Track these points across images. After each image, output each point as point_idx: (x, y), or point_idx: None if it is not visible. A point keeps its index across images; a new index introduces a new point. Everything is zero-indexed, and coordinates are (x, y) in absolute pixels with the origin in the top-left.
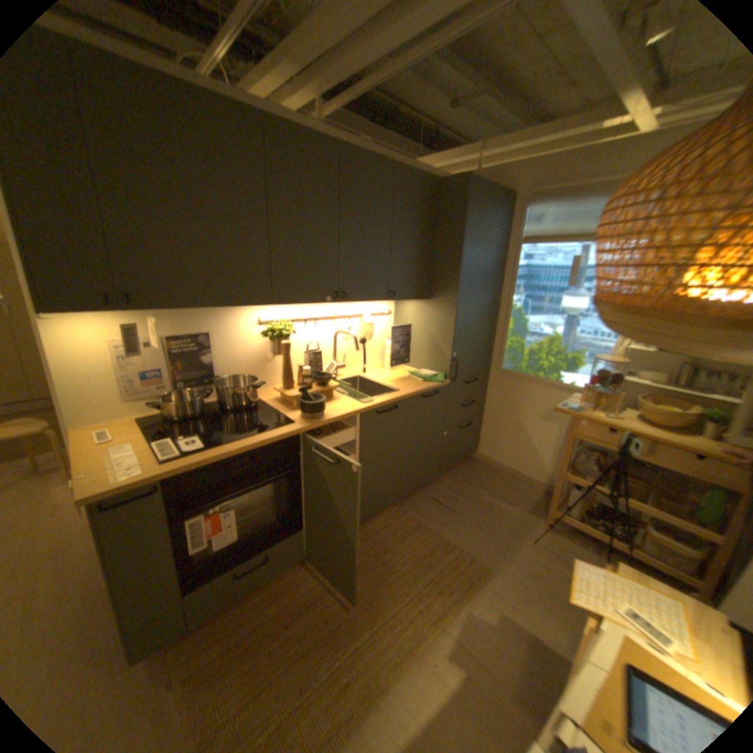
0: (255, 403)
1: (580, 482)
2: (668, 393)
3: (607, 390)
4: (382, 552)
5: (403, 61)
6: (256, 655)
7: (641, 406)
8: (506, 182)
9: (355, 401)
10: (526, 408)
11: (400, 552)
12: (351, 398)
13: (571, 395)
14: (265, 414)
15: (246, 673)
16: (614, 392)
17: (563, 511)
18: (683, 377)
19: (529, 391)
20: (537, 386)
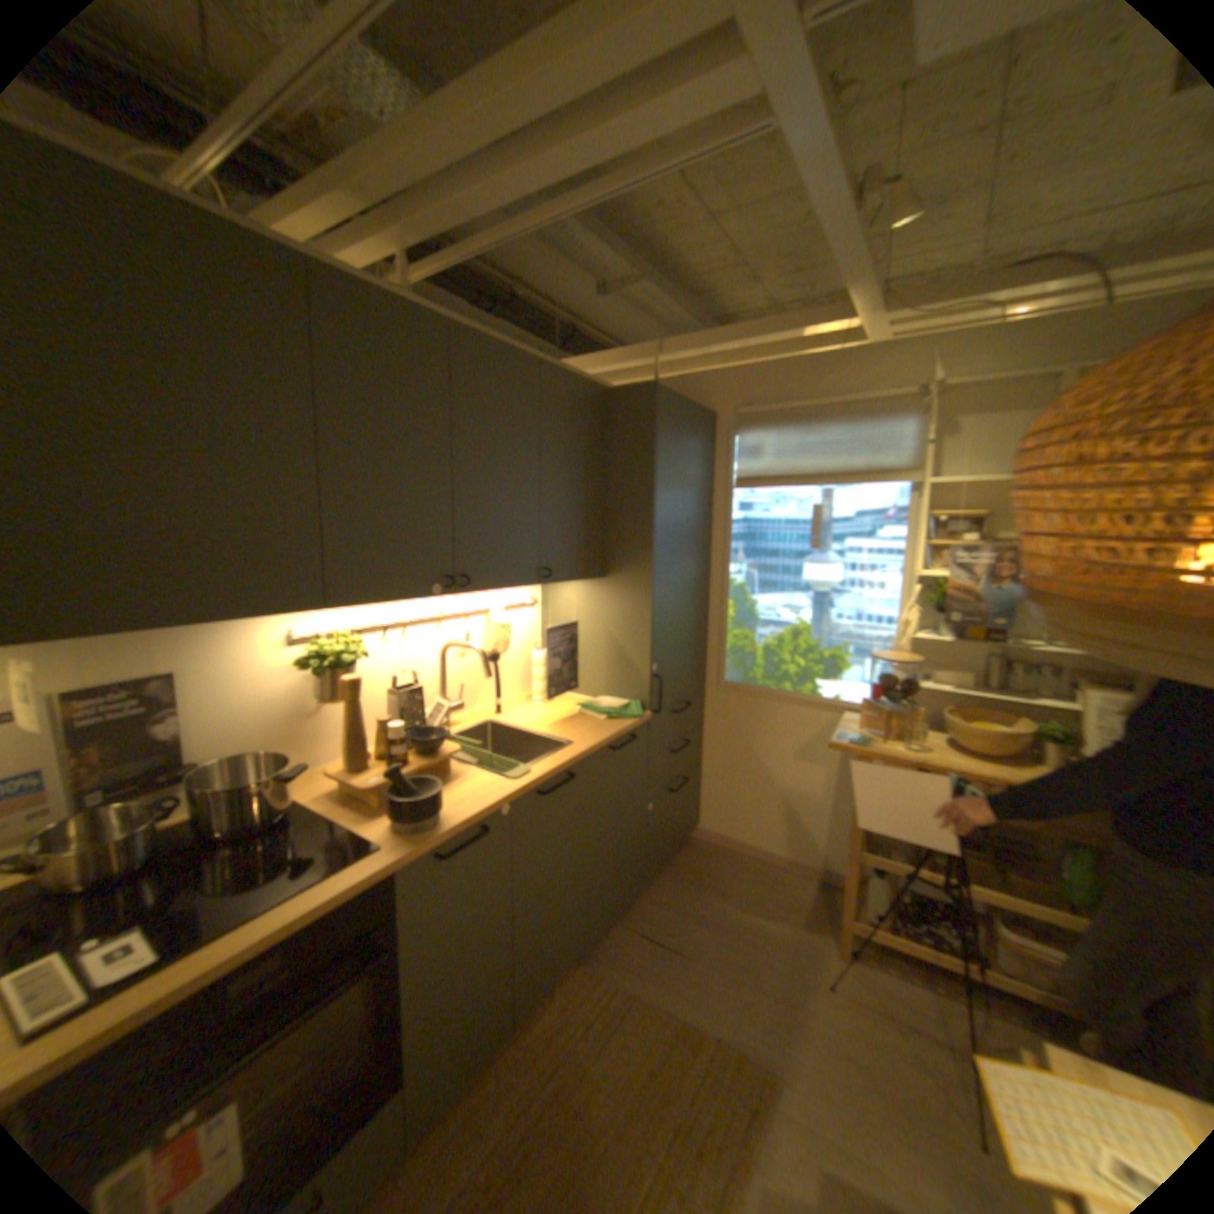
0: (285, 810)
1: (886, 866)
2: (975, 702)
3: (899, 707)
4: (572, 1087)
5: (553, 210)
6: None
7: (943, 724)
8: (701, 398)
9: (496, 777)
10: (771, 742)
11: (606, 1075)
12: (487, 771)
13: (838, 716)
14: (310, 838)
15: None
16: (909, 709)
17: (863, 919)
18: (994, 677)
19: (773, 714)
20: (784, 706)
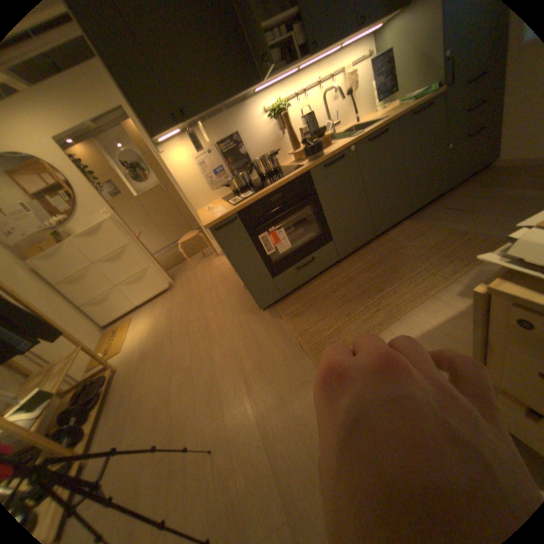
0: (280, 168)
1: None
2: None
3: None
4: (398, 248)
5: None
6: (319, 303)
7: None
8: None
9: (348, 137)
10: None
11: (414, 245)
12: (345, 137)
13: None
14: (285, 170)
15: (315, 310)
16: None
17: None
18: None
19: None
20: None
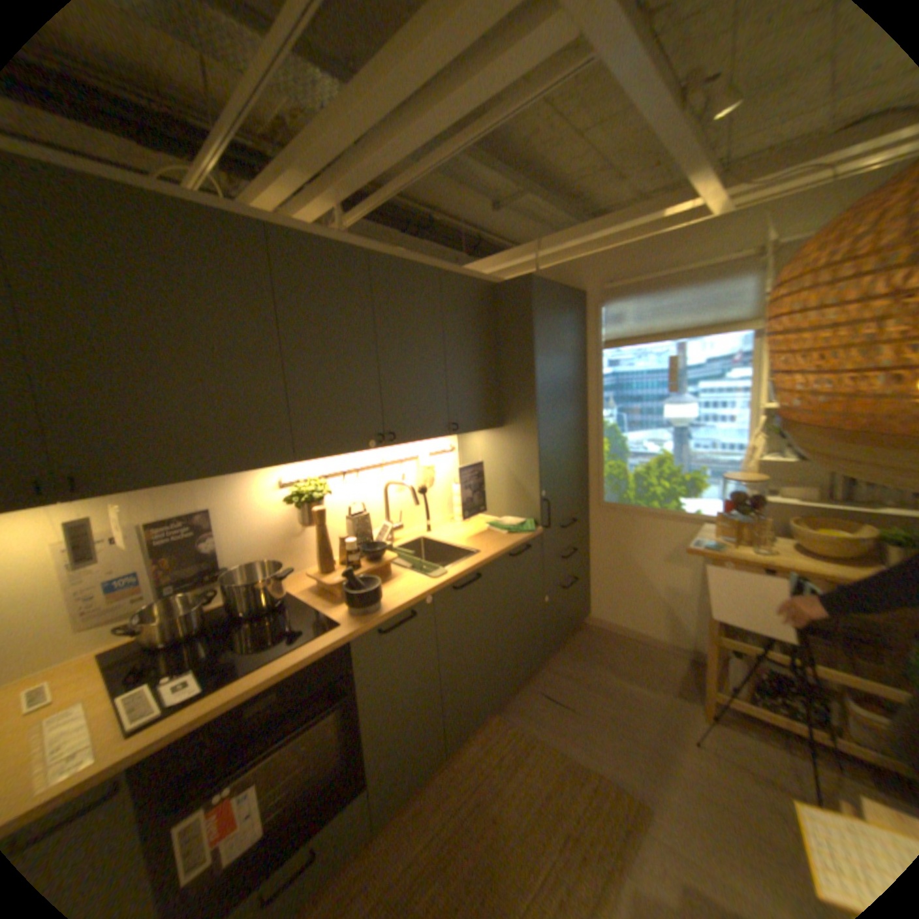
0: (283, 598)
1: (742, 648)
2: (823, 512)
3: (749, 518)
4: (488, 800)
5: (437, 156)
6: None
7: (793, 531)
8: (573, 281)
9: (423, 576)
10: (645, 549)
11: (514, 794)
12: (417, 572)
13: (699, 527)
14: (296, 617)
15: None
16: (758, 520)
17: (725, 690)
18: (839, 490)
19: (645, 526)
20: (654, 520)
